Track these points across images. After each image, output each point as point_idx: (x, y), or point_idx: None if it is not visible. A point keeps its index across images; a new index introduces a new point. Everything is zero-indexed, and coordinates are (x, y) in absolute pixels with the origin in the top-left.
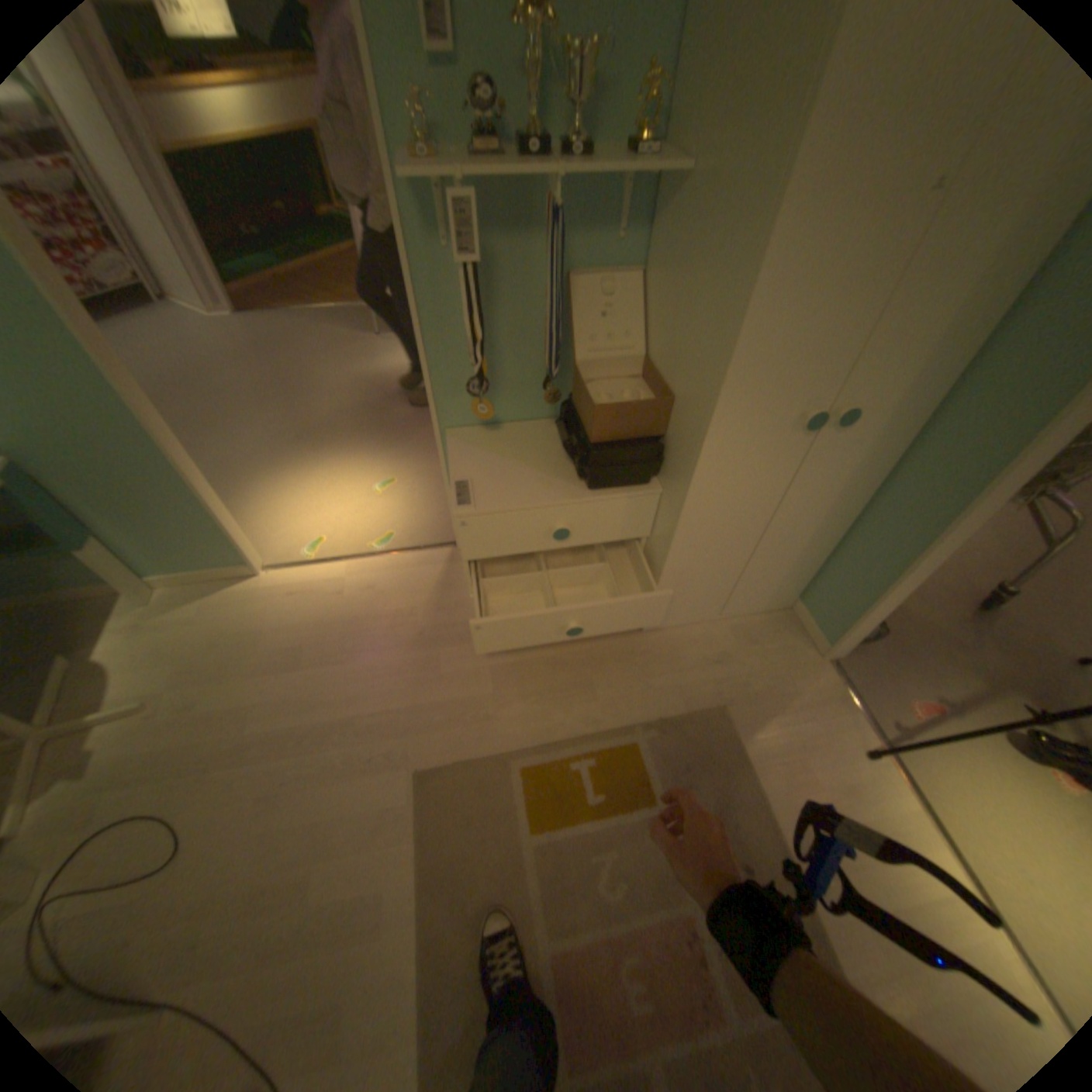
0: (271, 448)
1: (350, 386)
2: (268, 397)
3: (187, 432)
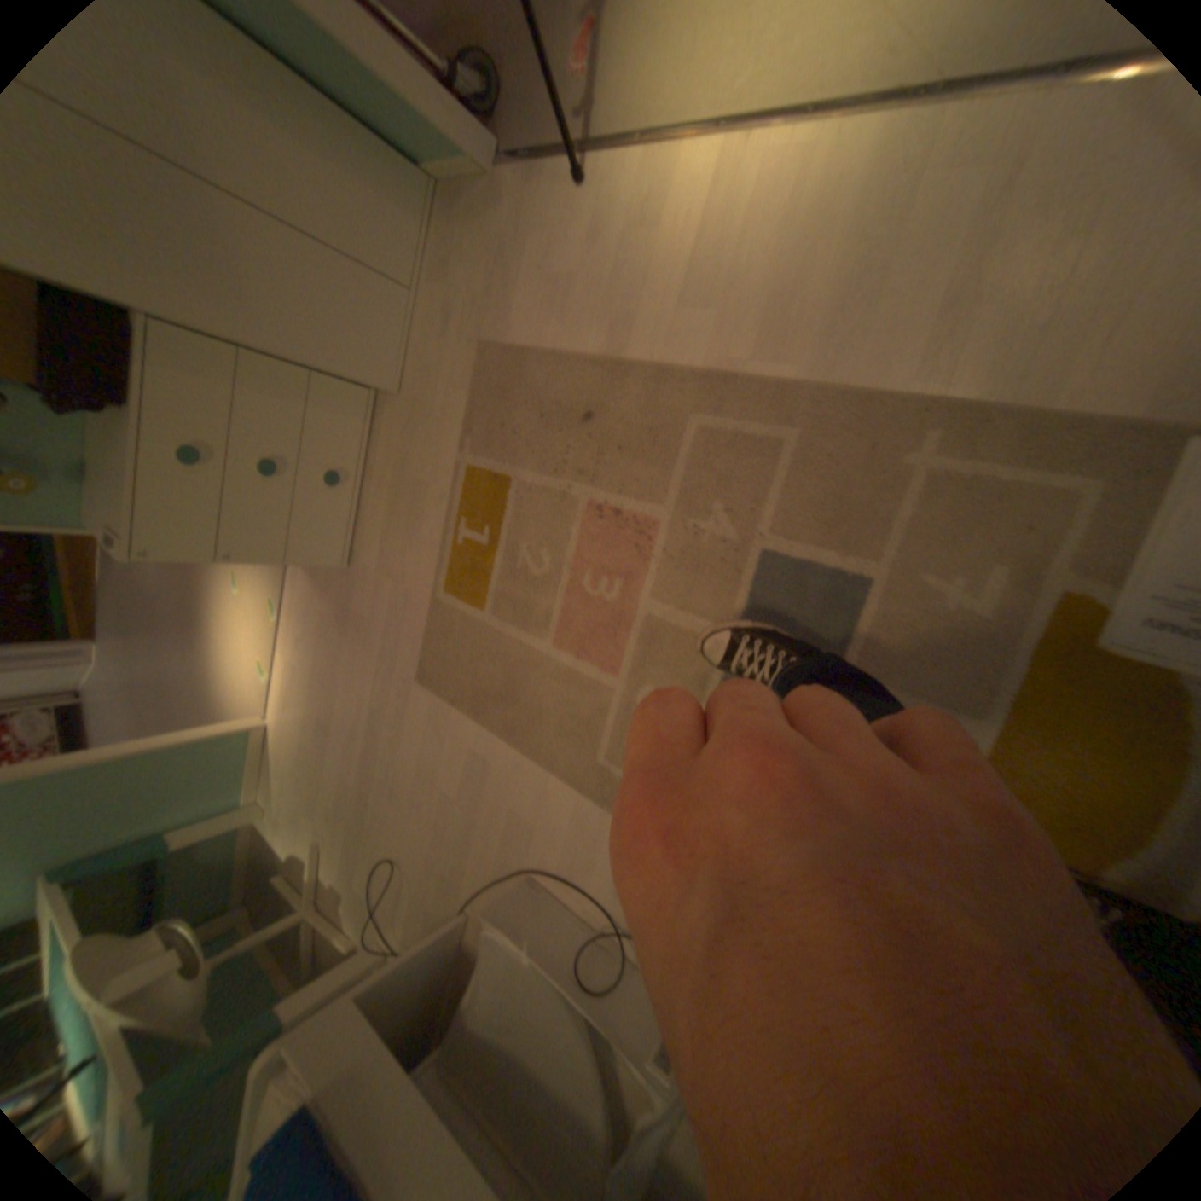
0: (188, 664)
1: (157, 567)
2: (153, 646)
3: (166, 724)
